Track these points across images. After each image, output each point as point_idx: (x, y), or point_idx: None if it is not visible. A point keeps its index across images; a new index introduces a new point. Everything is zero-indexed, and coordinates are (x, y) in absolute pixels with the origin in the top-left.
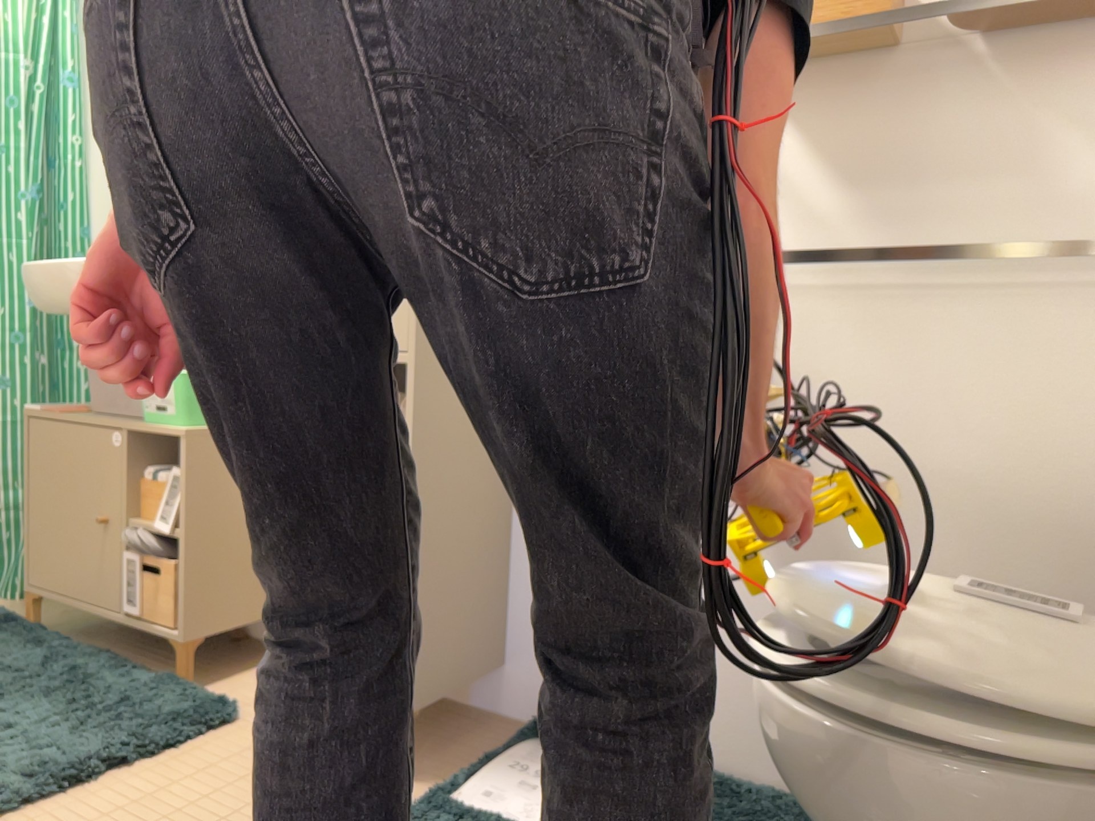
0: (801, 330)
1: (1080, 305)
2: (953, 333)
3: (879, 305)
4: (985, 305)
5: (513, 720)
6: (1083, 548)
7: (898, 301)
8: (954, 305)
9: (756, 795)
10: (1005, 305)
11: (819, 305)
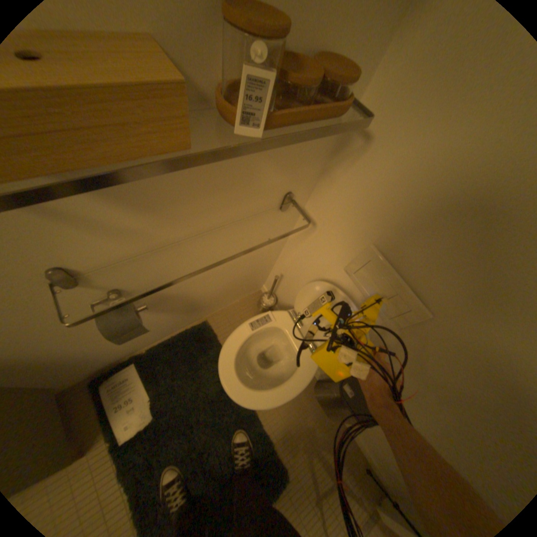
0: (147, 269)
1: (262, 219)
2: (219, 242)
3: (186, 247)
4: (231, 231)
5: (75, 389)
6: (252, 264)
7: (195, 242)
8: (220, 235)
9: (183, 344)
10: (238, 228)
11: (154, 259)
